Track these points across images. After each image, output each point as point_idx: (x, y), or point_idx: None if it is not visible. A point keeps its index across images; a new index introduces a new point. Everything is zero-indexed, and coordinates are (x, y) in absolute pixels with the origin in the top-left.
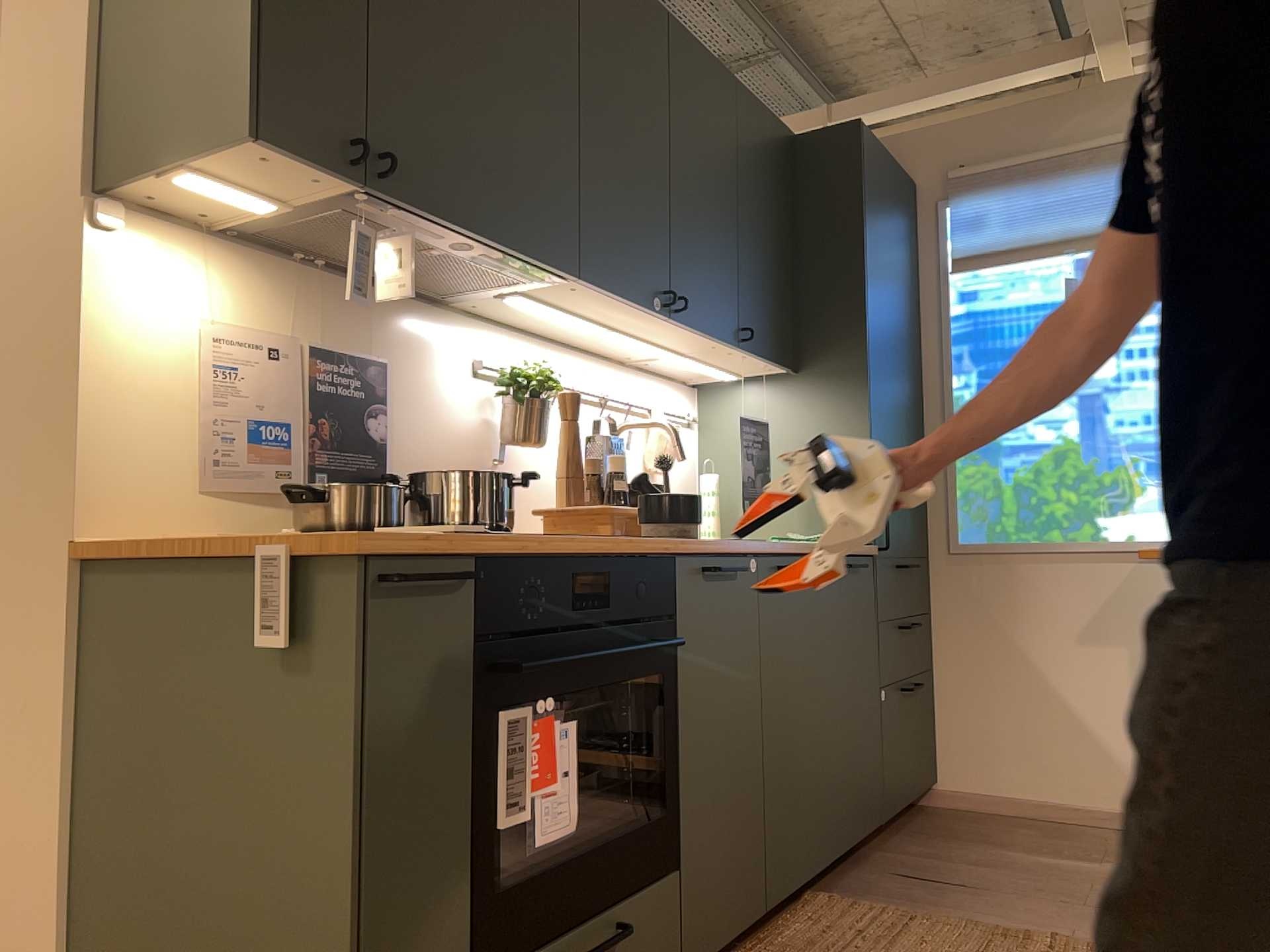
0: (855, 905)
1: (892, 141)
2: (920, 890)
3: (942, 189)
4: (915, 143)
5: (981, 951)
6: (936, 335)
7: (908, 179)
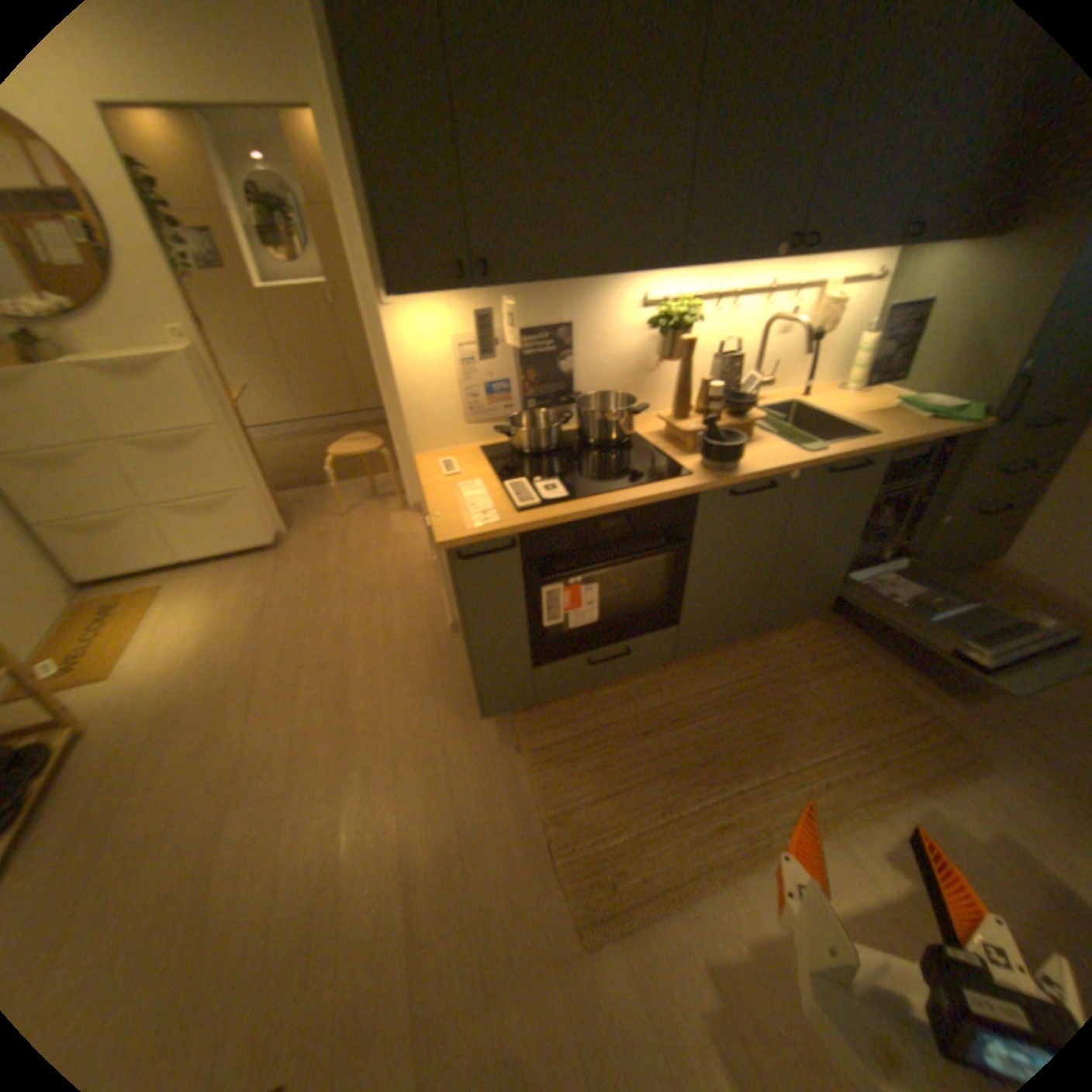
0: (831, 637)
1: None
2: (891, 641)
3: None
4: None
5: (873, 705)
6: None
7: None
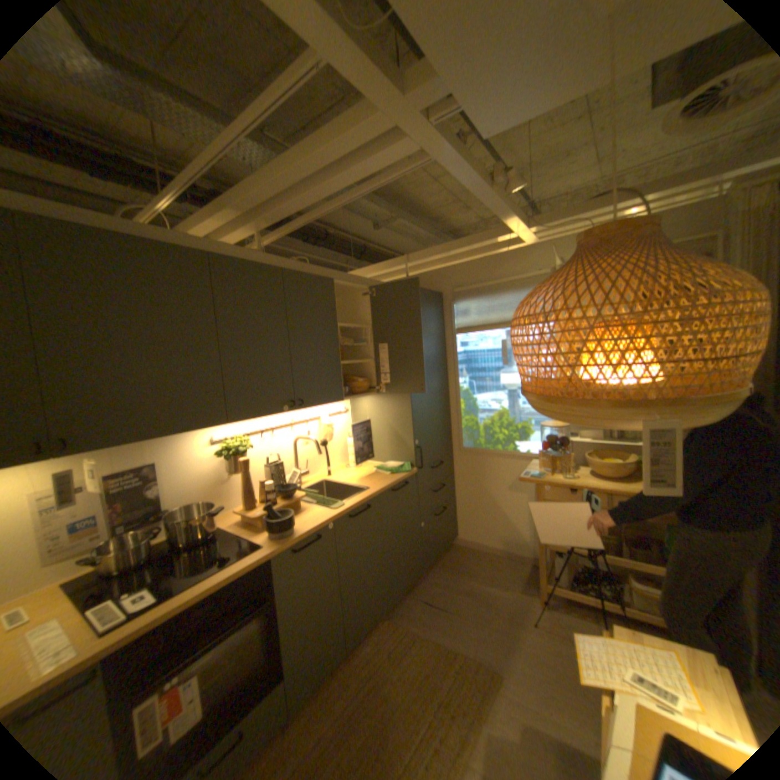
0: (395, 631)
1: (432, 272)
2: (427, 615)
3: (453, 295)
4: (441, 274)
5: (432, 671)
6: (452, 360)
7: (439, 290)
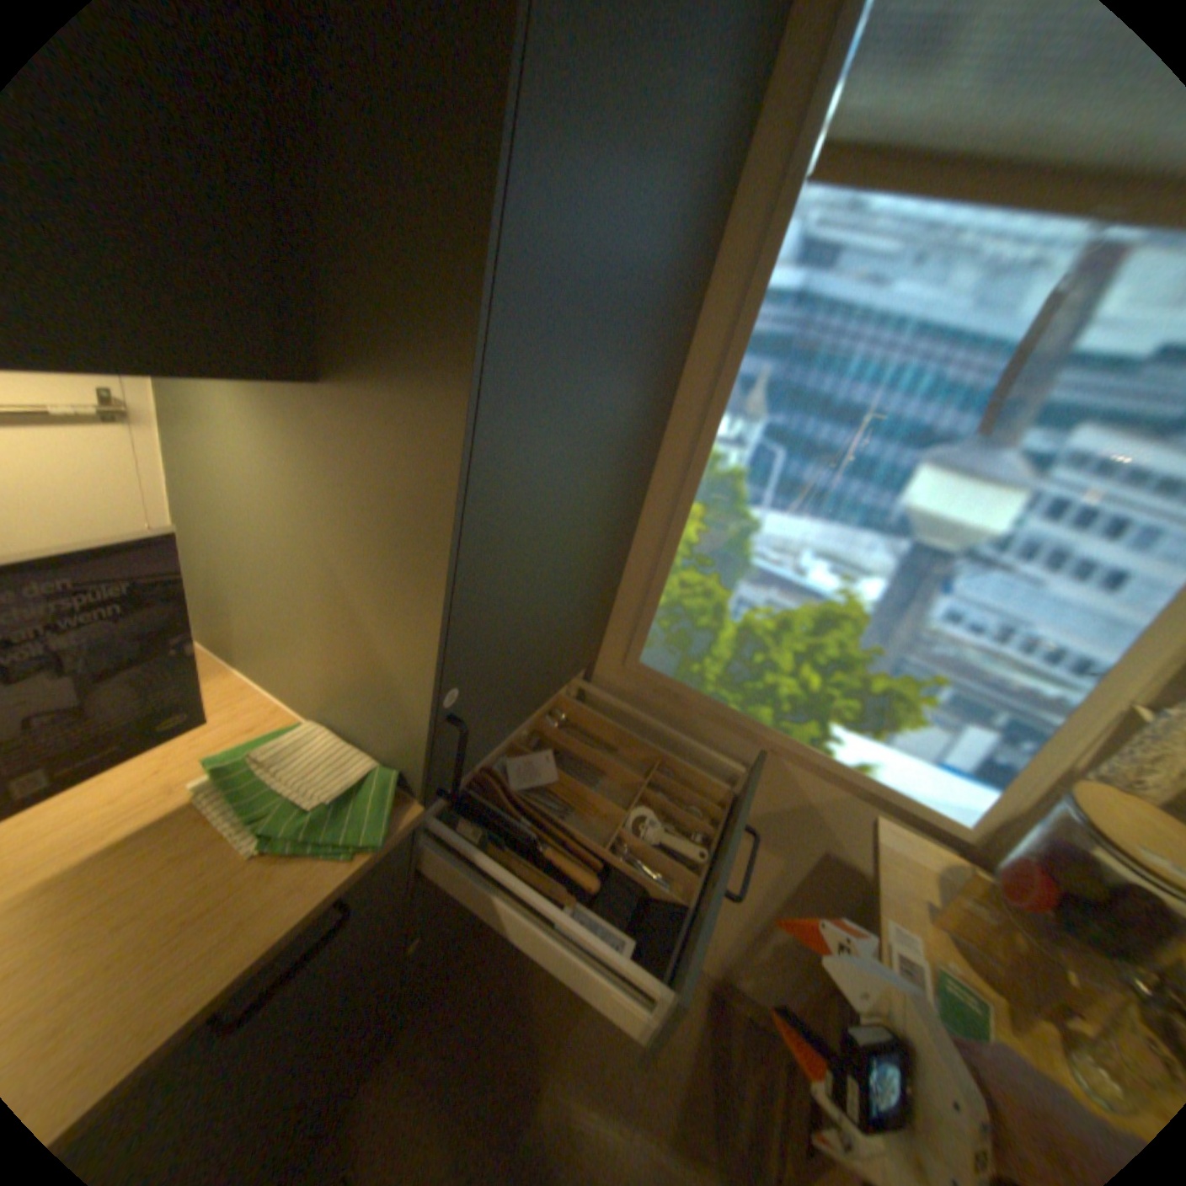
0: None
1: None
2: None
3: None
4: None
5: None
6: (731, 319)
7: None
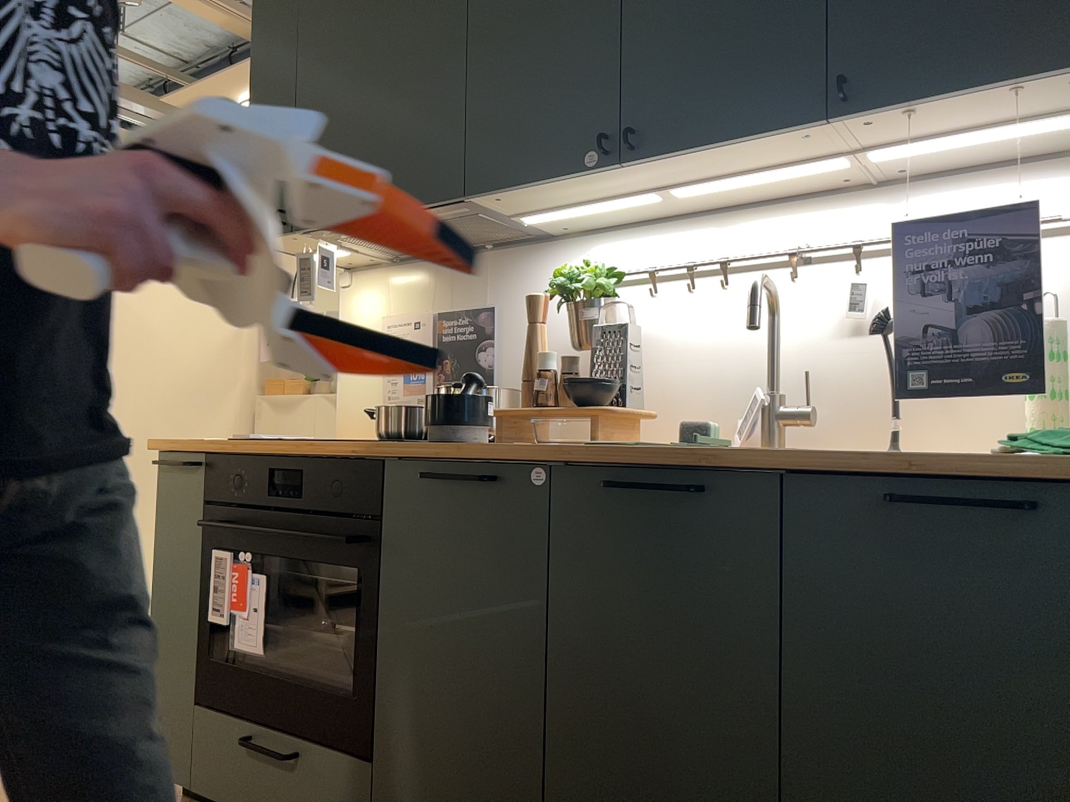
0: None
1: None
2: None
3: None
4: None
5: None
6: None
7: None
